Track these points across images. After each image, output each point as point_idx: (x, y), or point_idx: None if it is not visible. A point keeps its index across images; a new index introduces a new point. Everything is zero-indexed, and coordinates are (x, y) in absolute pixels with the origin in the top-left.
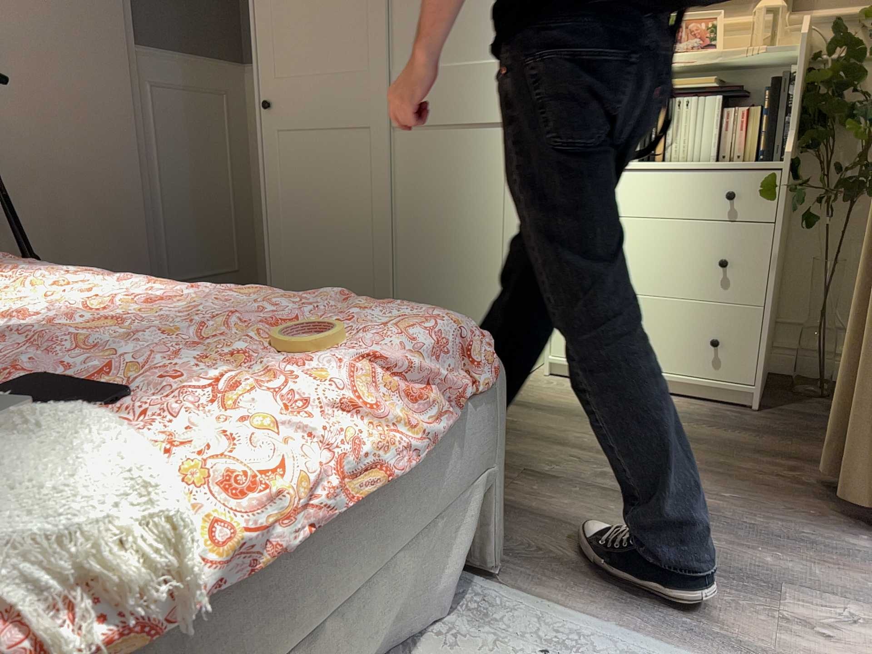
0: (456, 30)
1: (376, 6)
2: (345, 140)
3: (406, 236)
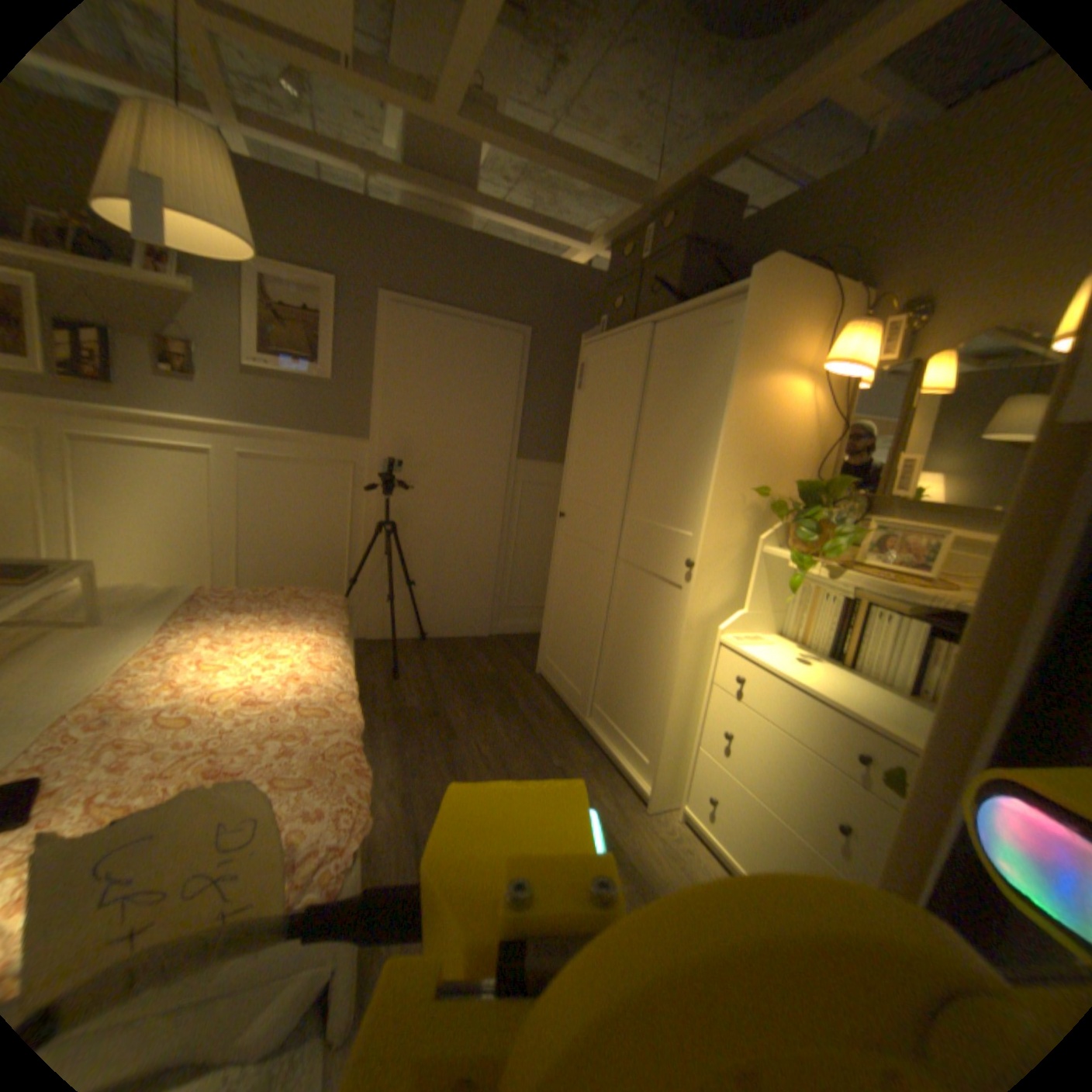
0: (666, 498)
1: (623, 465)
2: (592, 555)
3: (611, 643)
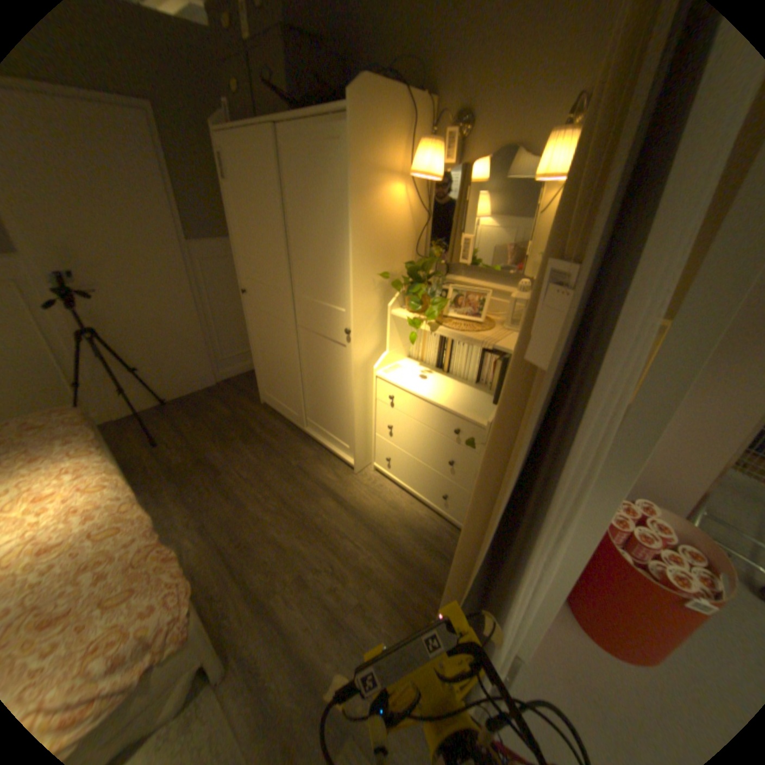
0: (322, 282)
1: (283, 255)
2: (278, 323)
3: (309, 381)
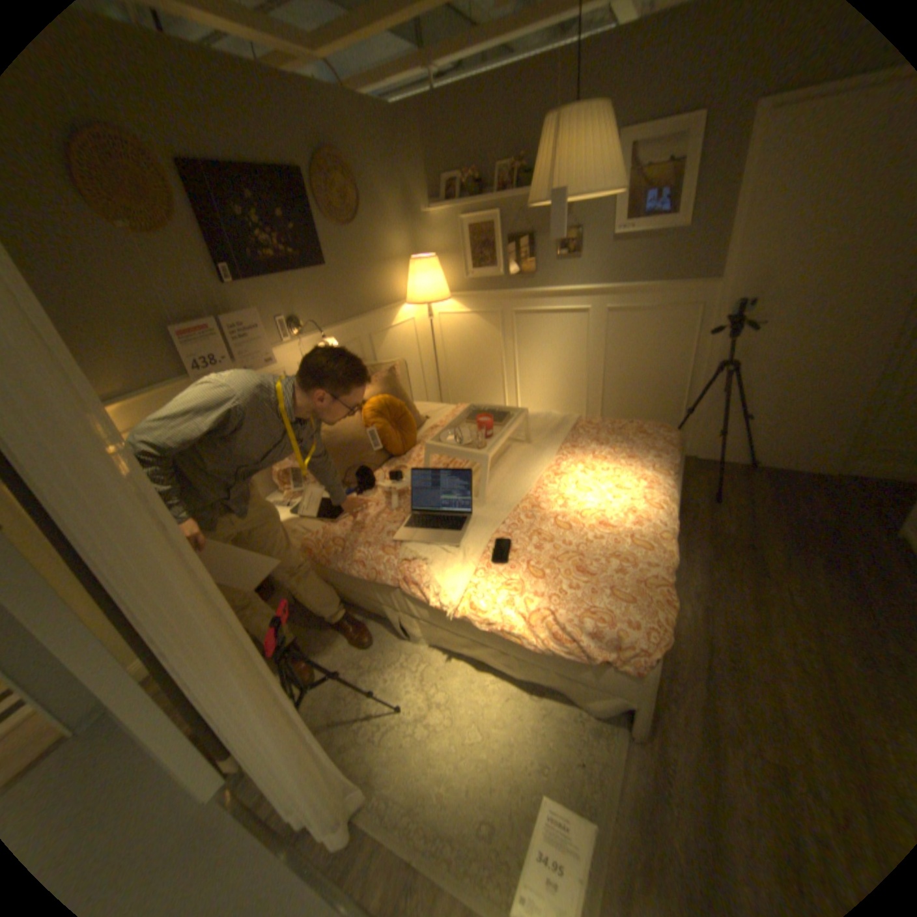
0: None
1: None
2: None
3: None
